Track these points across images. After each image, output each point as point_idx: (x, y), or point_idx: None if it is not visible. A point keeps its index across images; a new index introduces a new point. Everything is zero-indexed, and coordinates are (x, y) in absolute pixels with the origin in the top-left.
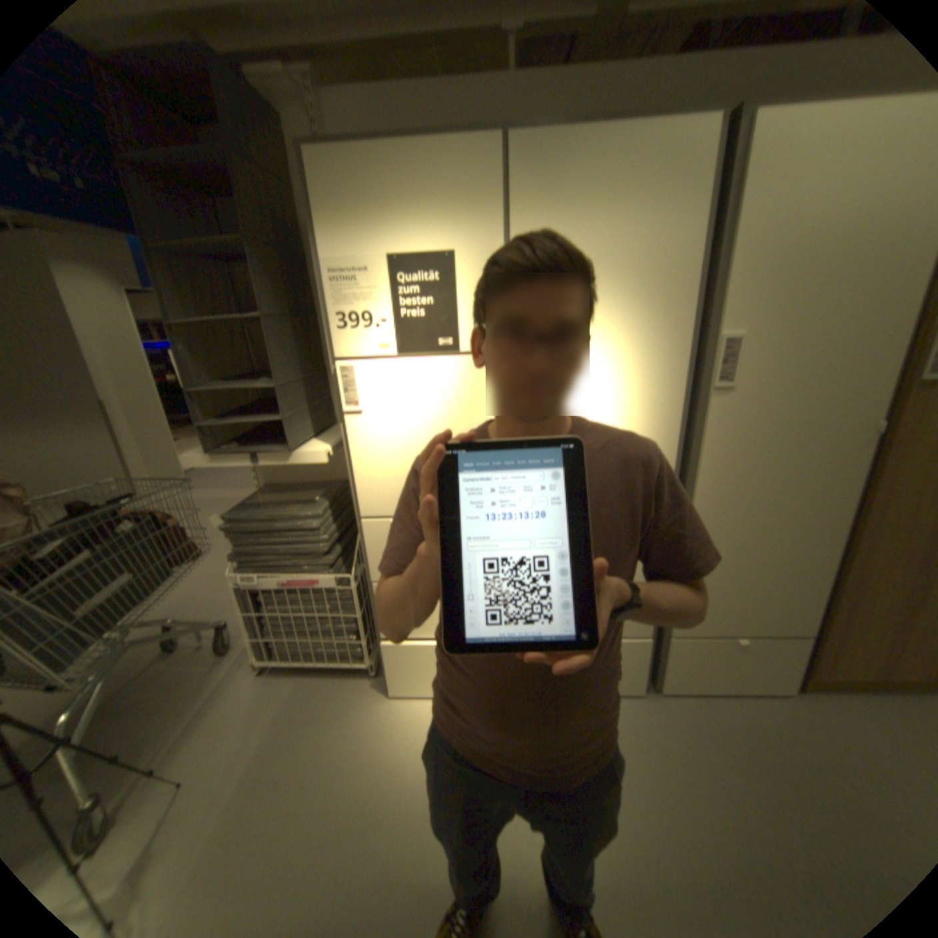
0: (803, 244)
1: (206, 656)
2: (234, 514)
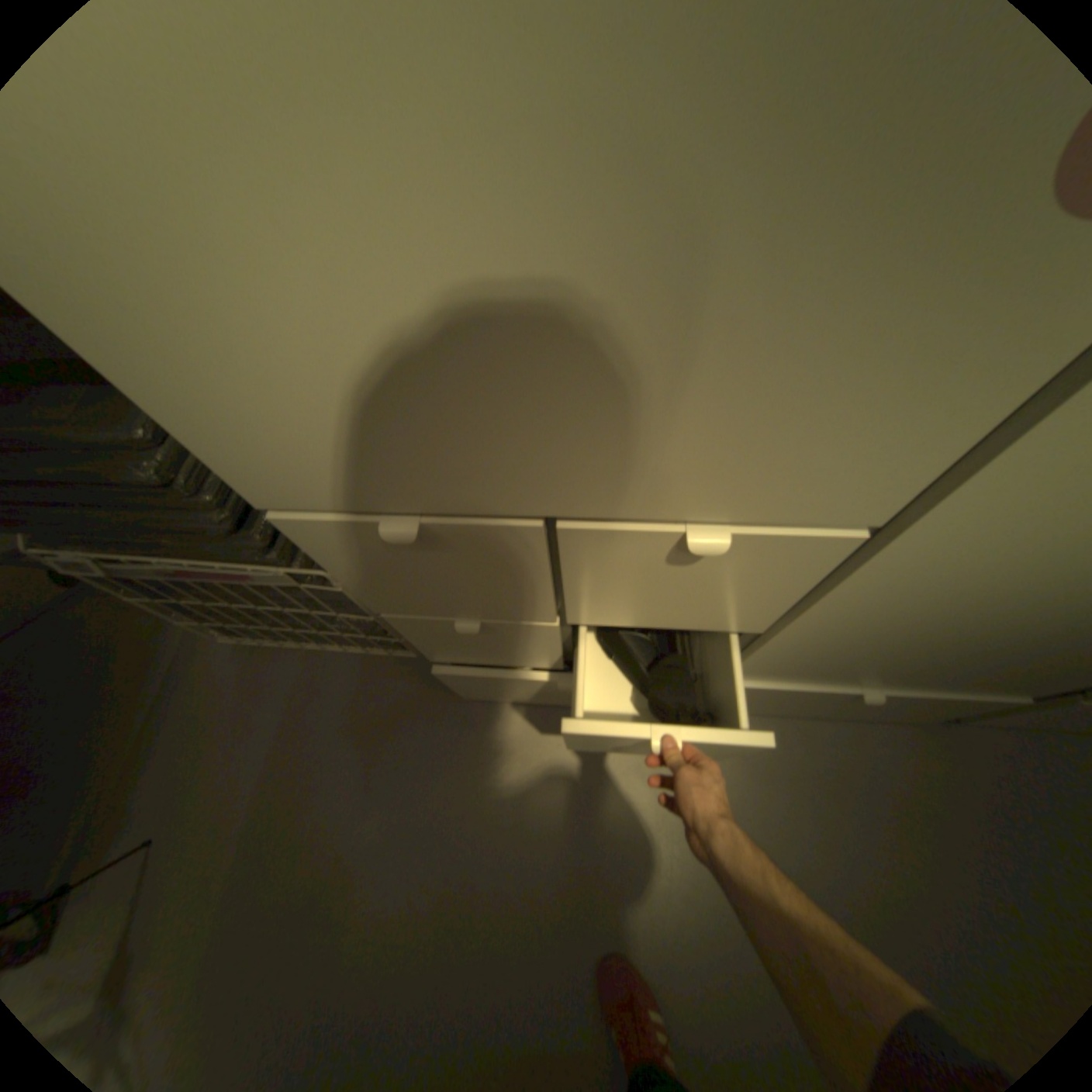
0: None
1: None
2: None
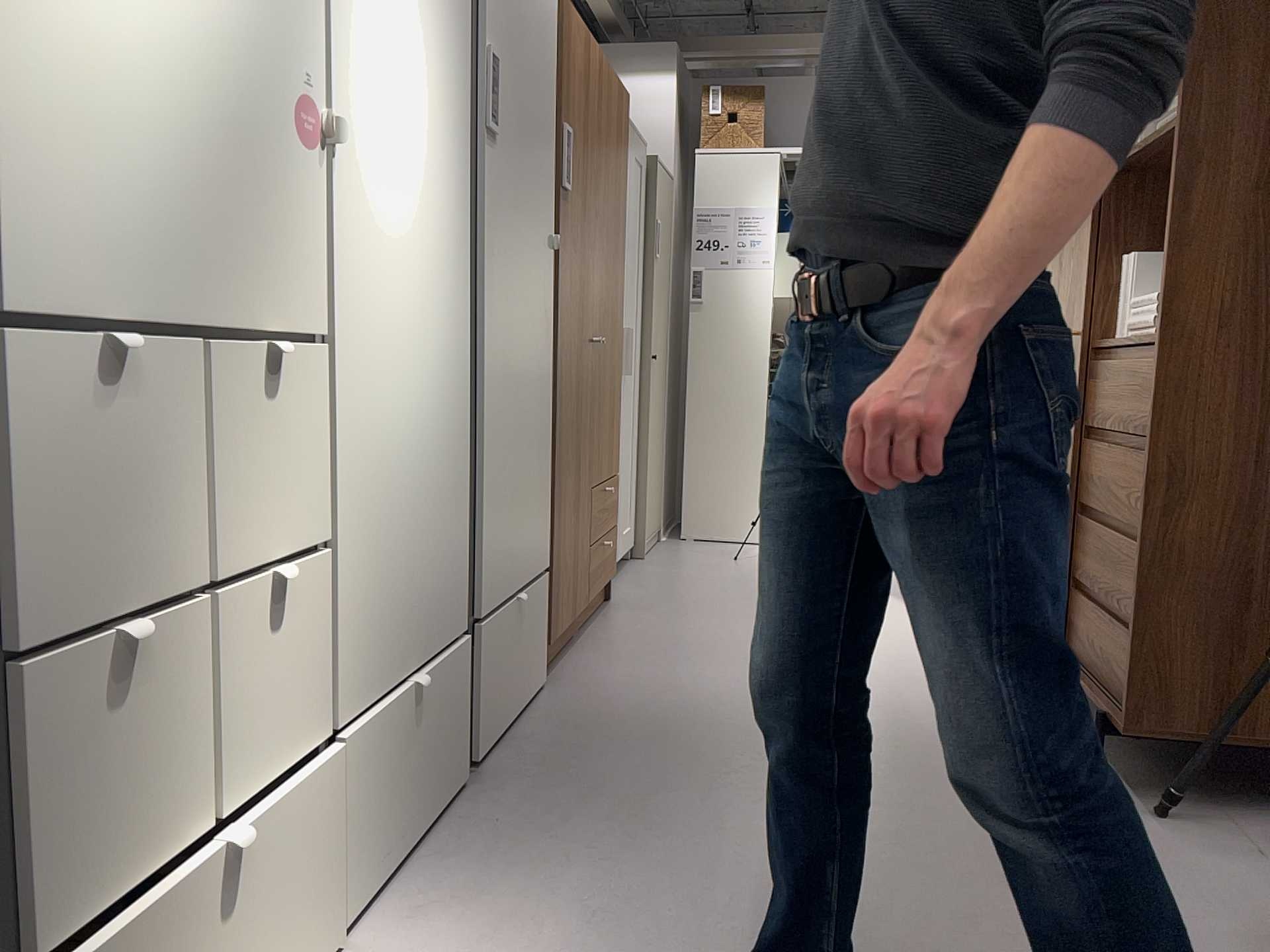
0: None
1: None
2: None
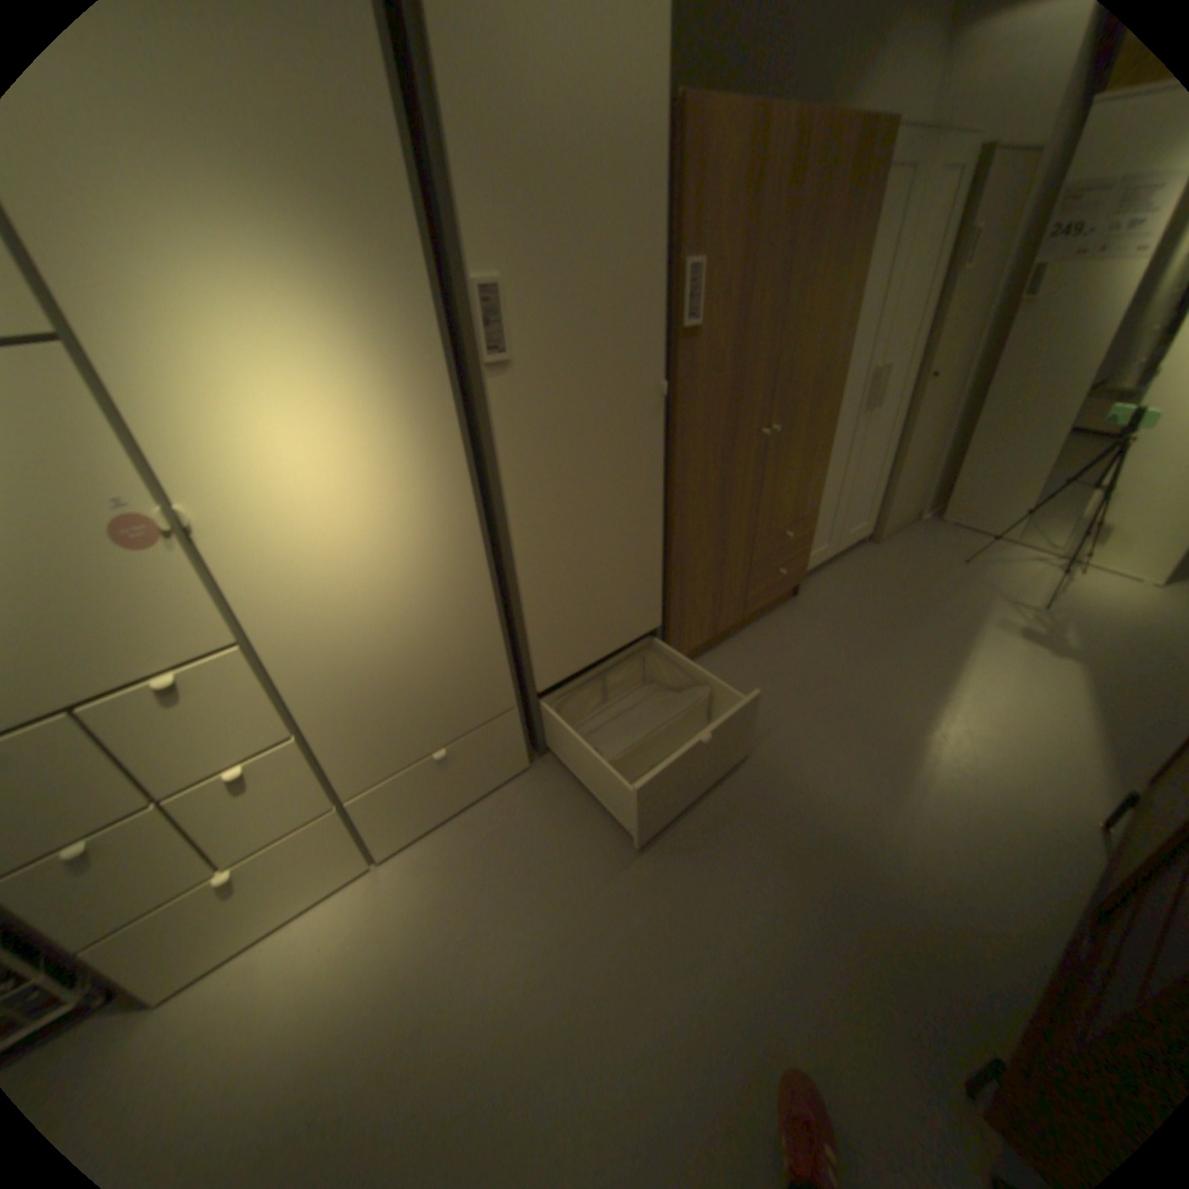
0: (534, 130)
1: None
2: None
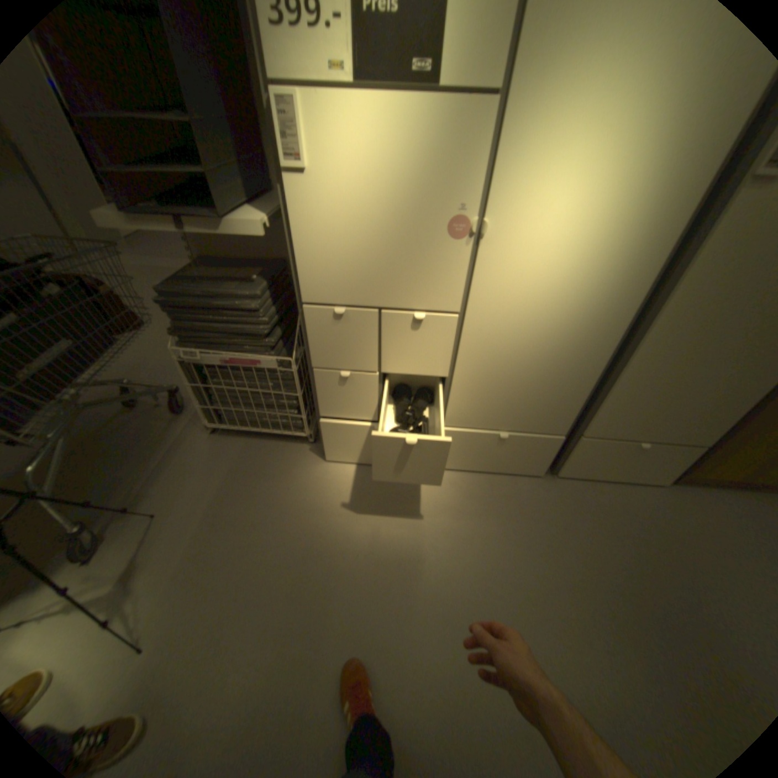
0: None
1: (165, 412)
2: (168, 286)
